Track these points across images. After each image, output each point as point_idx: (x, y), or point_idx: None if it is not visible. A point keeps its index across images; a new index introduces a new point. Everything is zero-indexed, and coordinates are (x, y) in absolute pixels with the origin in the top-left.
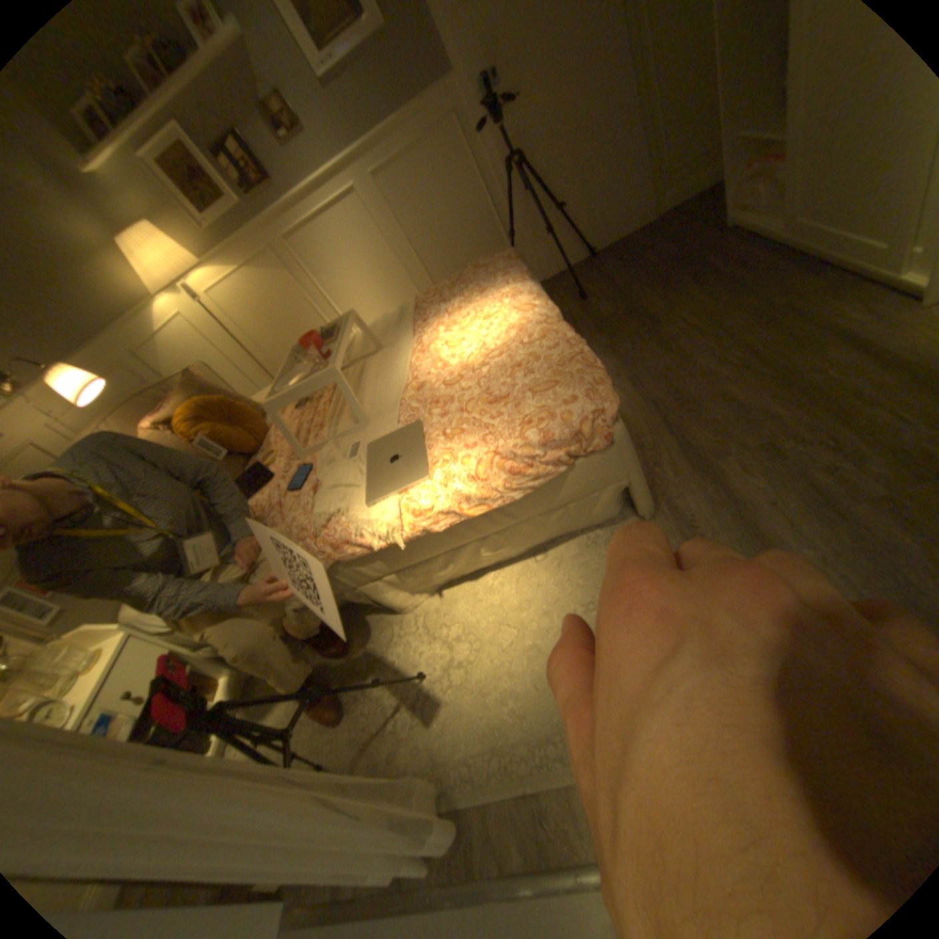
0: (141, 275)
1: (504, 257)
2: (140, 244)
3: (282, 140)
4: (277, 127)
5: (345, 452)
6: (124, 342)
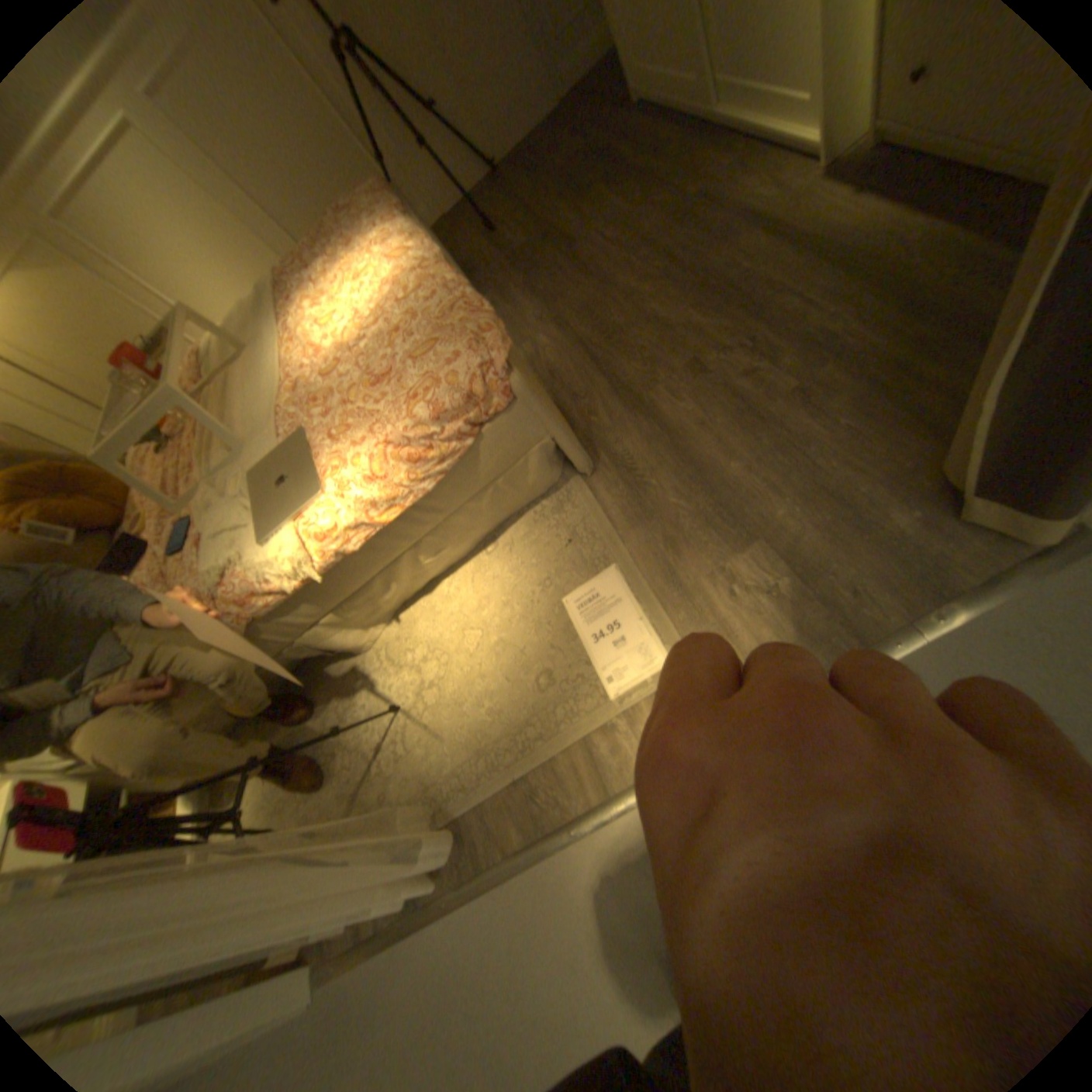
0: None
1: (367, 191)
2: None
3: None
4: None
5: (223, 490)
6: None
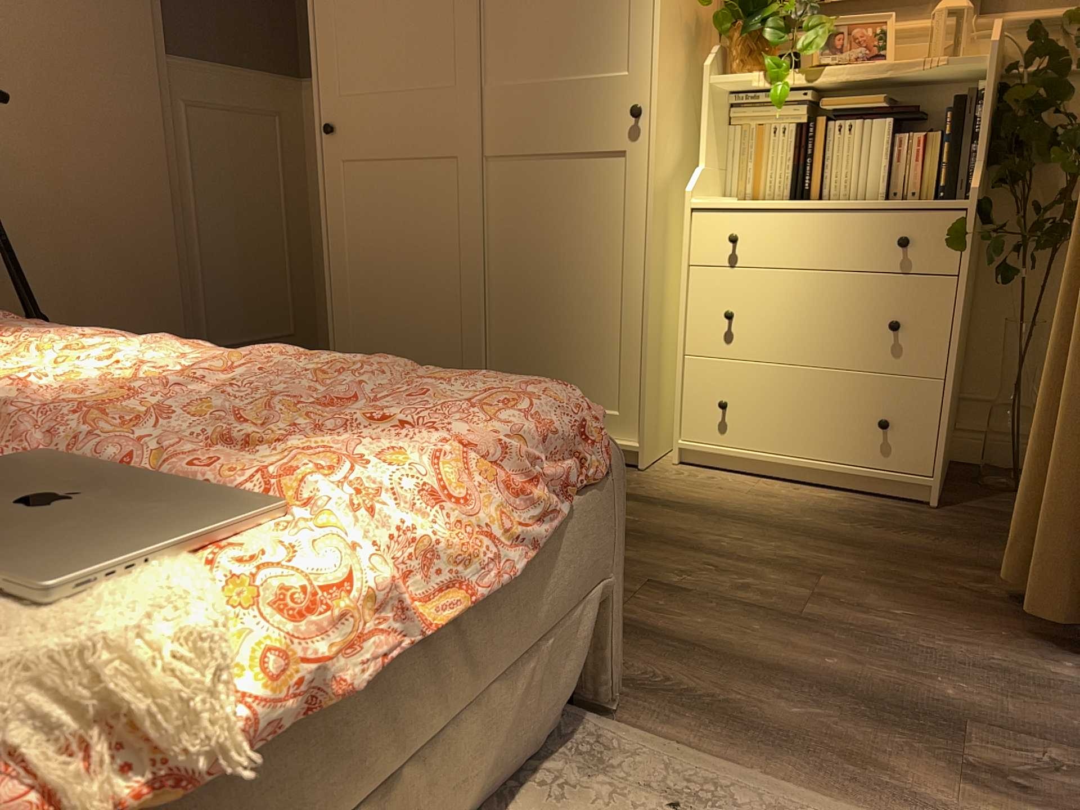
0: None
1: None
2: None
3: None
4: None
5: None
6: None
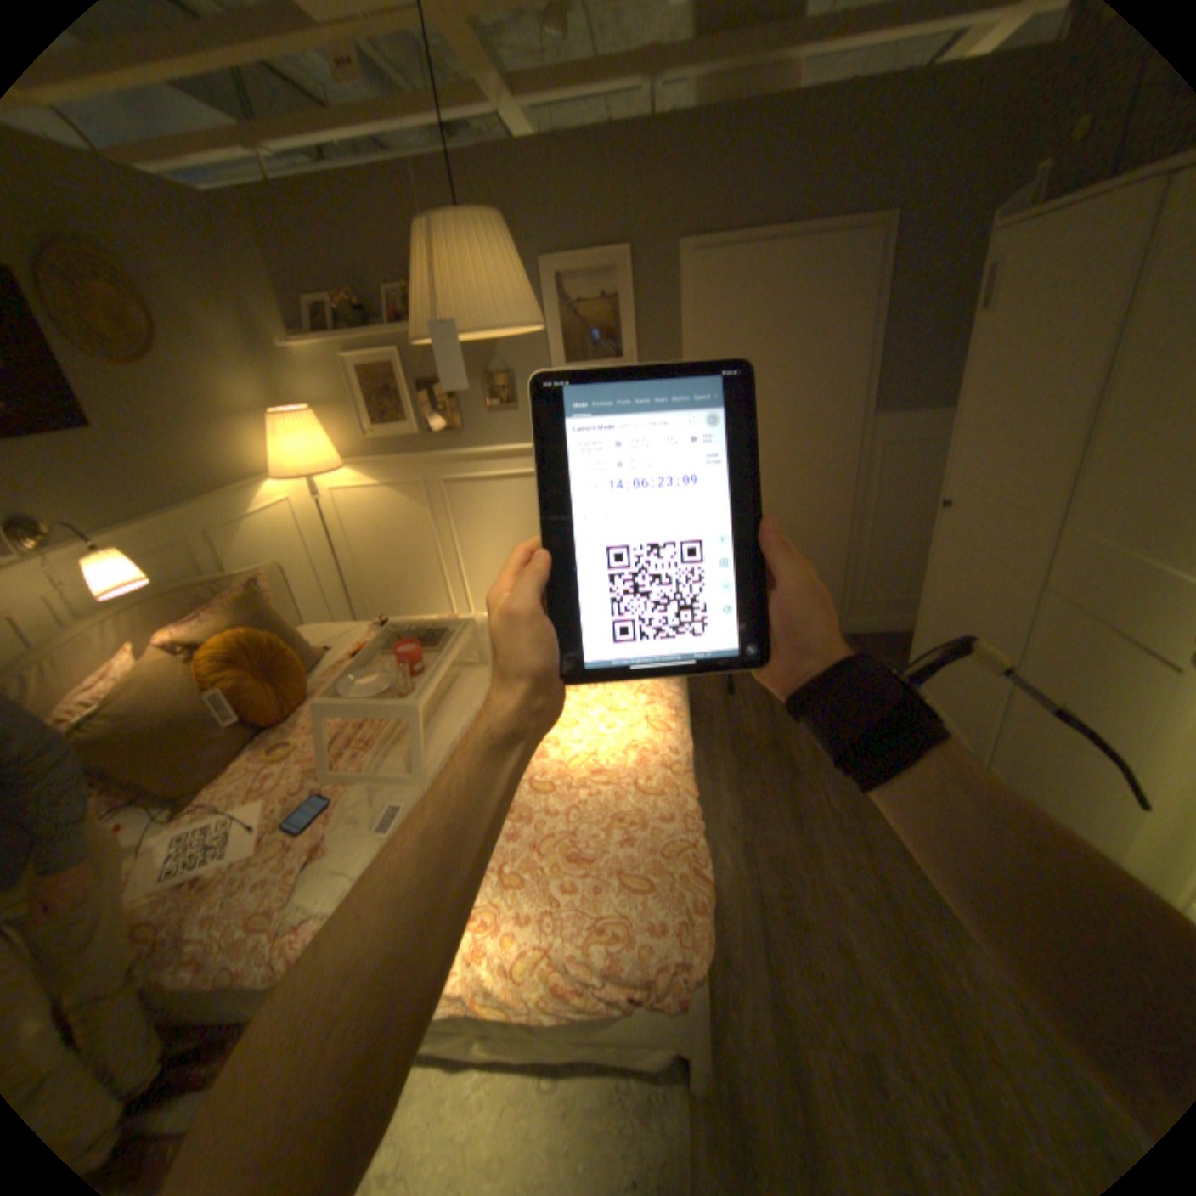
0: (271, 459)
1: None
2: (290, 435)
3: (492, 410)
4: (492, 399)
5: (376, 822)
6: (206, 522)
